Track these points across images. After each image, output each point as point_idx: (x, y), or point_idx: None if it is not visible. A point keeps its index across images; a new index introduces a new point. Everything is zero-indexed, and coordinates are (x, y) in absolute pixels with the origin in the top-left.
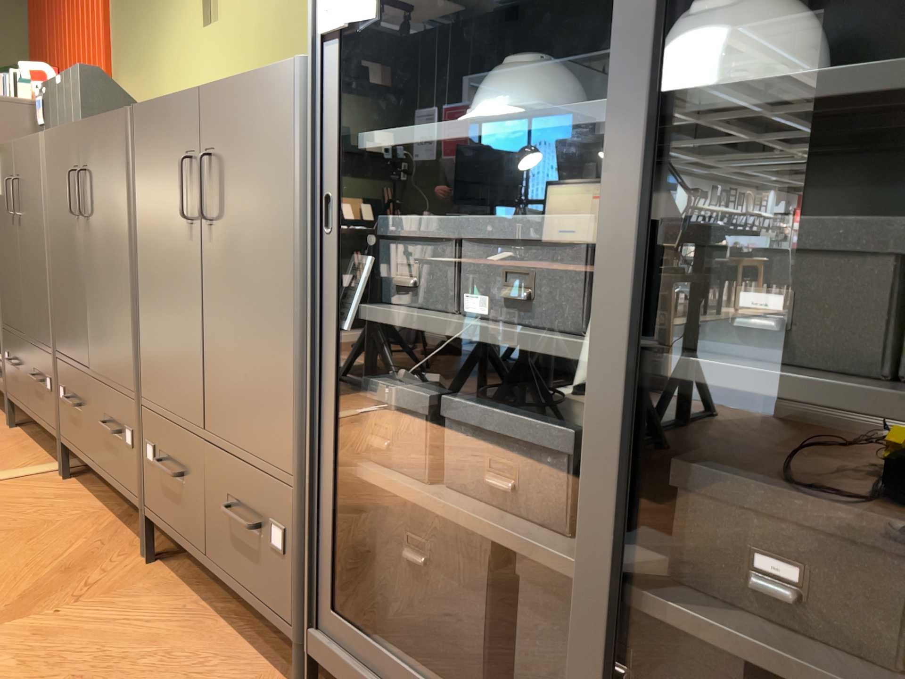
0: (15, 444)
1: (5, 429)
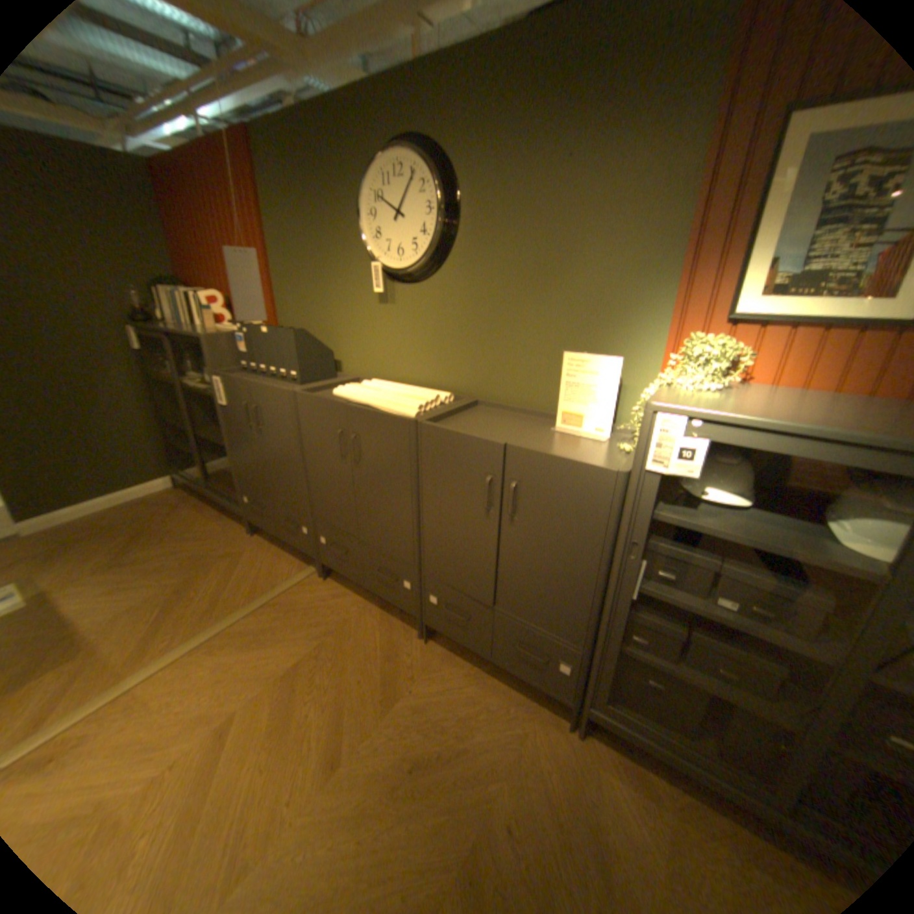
0: (266, 552)
1: (248, 538)
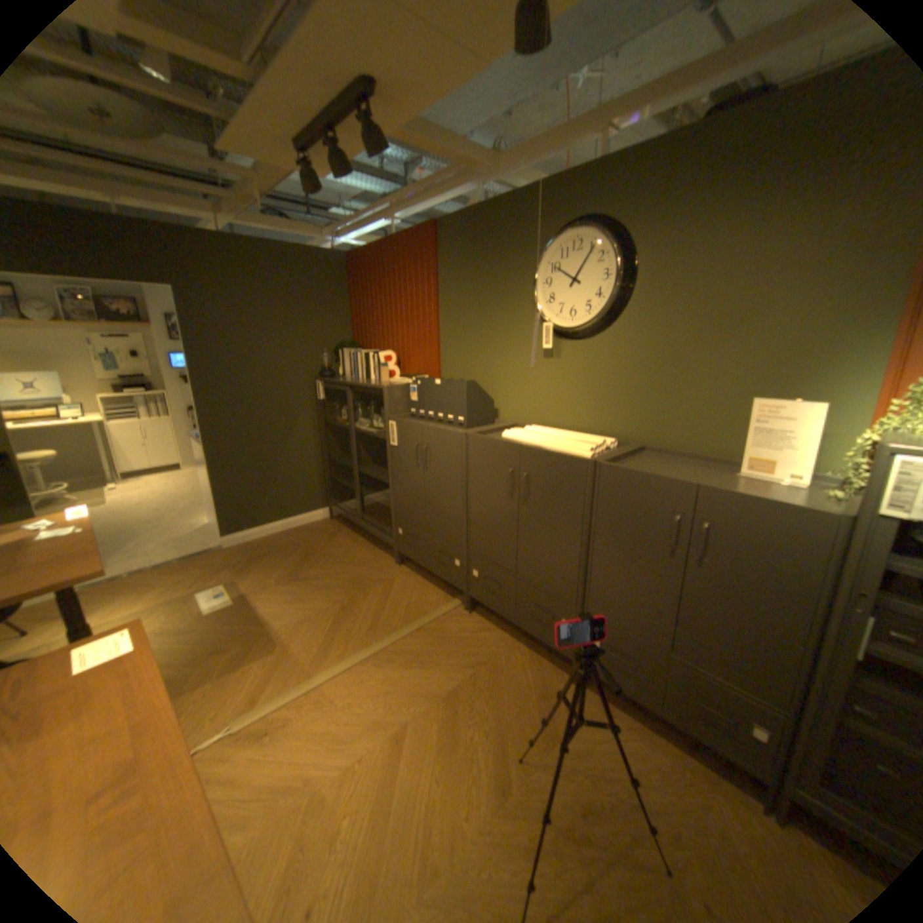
0: (416, 582)
1: (398, 568)
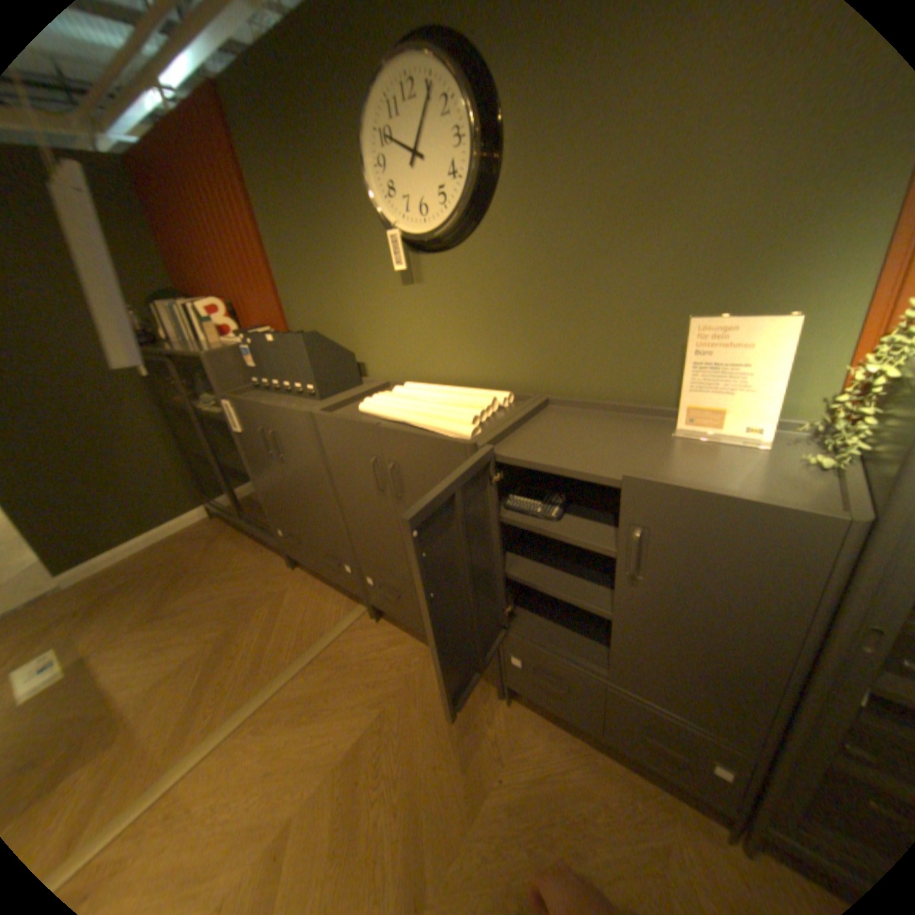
0: (310, 589)
1: (289, 573)
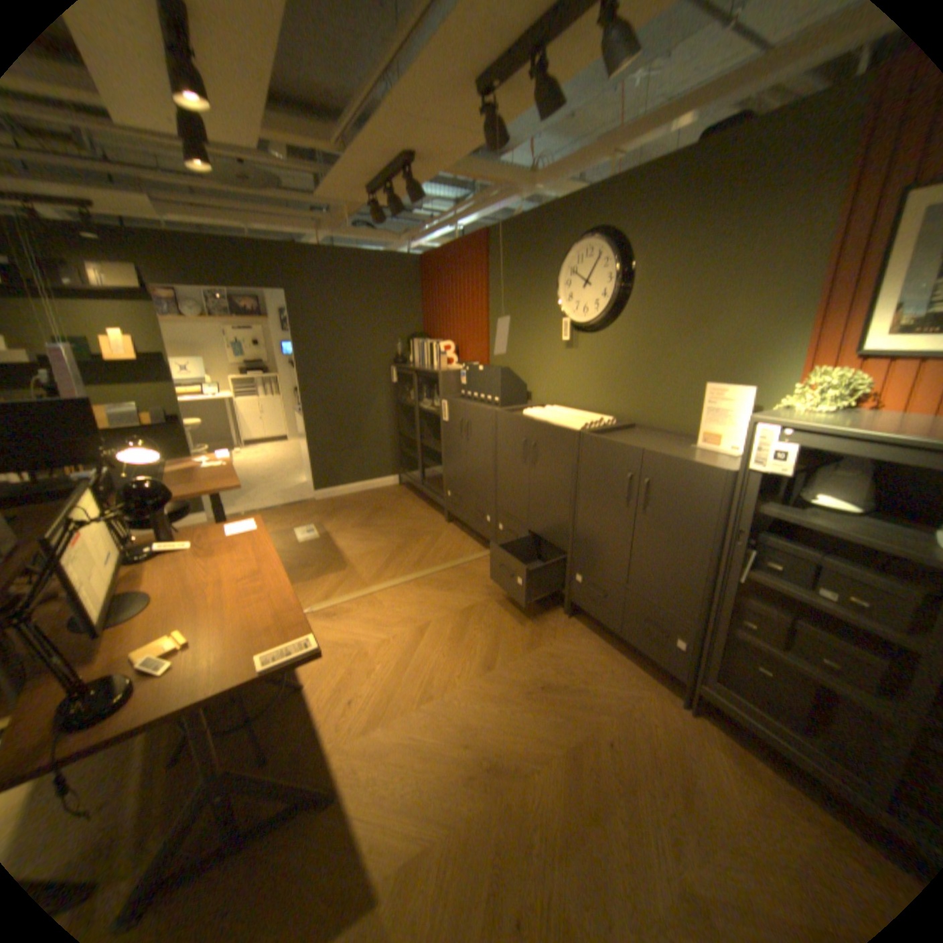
0: (458, 536)
1: (446, 524)
